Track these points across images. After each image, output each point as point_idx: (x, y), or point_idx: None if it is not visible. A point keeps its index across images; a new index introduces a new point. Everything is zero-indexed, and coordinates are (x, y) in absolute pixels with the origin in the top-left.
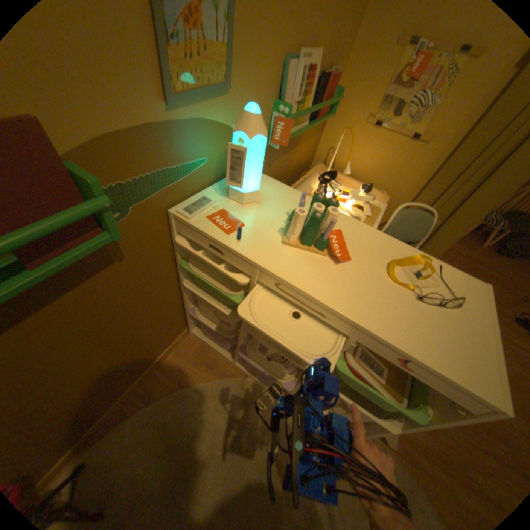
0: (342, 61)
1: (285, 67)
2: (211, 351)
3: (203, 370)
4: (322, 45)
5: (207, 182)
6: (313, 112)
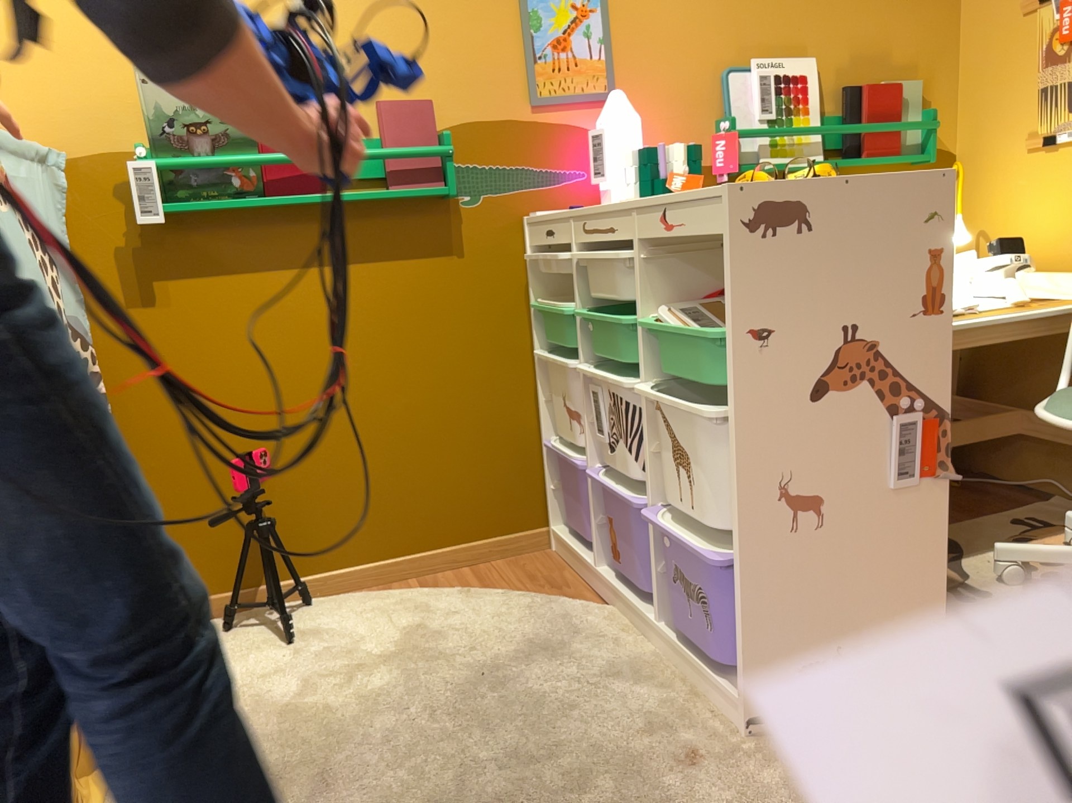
0: (916, 78)
1: (722, 84)
2: (569, 570)
3: (536, 585)
4: (818, 58)
5: (584, 204)
6: (843, 149)
